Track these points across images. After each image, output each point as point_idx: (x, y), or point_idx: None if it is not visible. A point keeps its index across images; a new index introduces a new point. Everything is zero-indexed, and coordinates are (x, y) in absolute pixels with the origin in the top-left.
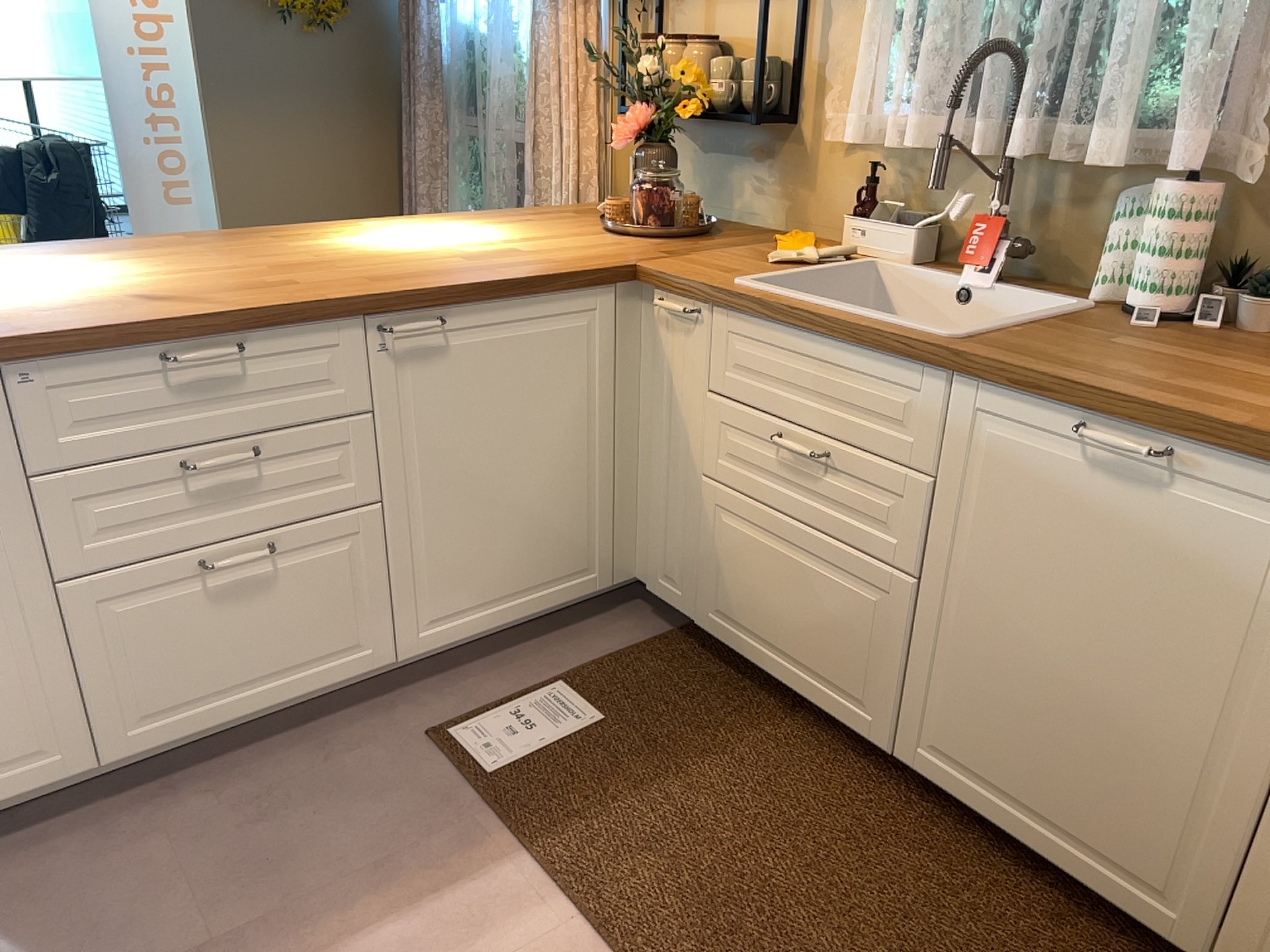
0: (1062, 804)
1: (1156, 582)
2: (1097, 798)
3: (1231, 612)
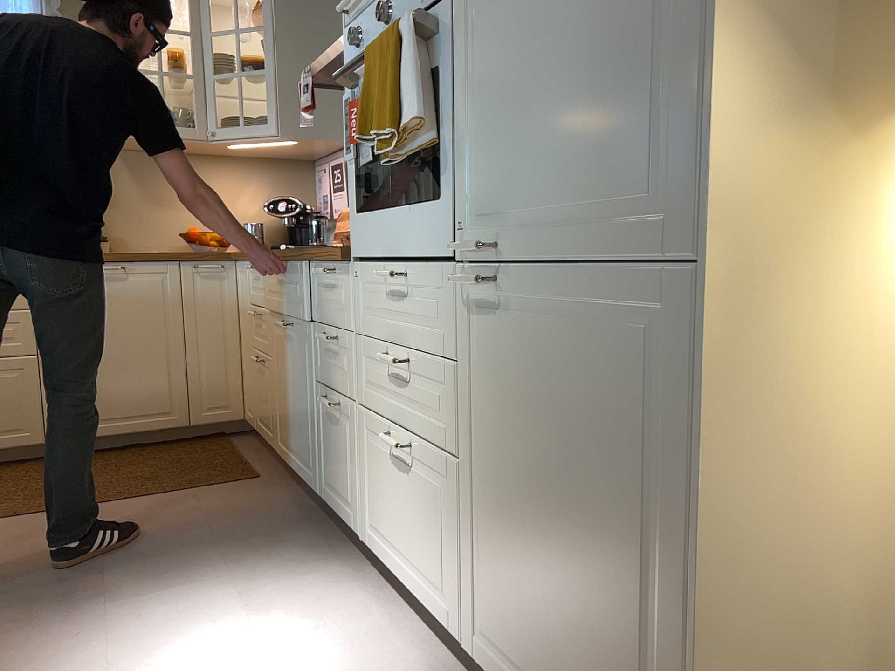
0: (127, 407)
1: (133, 309)
2: (139, 395)
3: (157, 308)
